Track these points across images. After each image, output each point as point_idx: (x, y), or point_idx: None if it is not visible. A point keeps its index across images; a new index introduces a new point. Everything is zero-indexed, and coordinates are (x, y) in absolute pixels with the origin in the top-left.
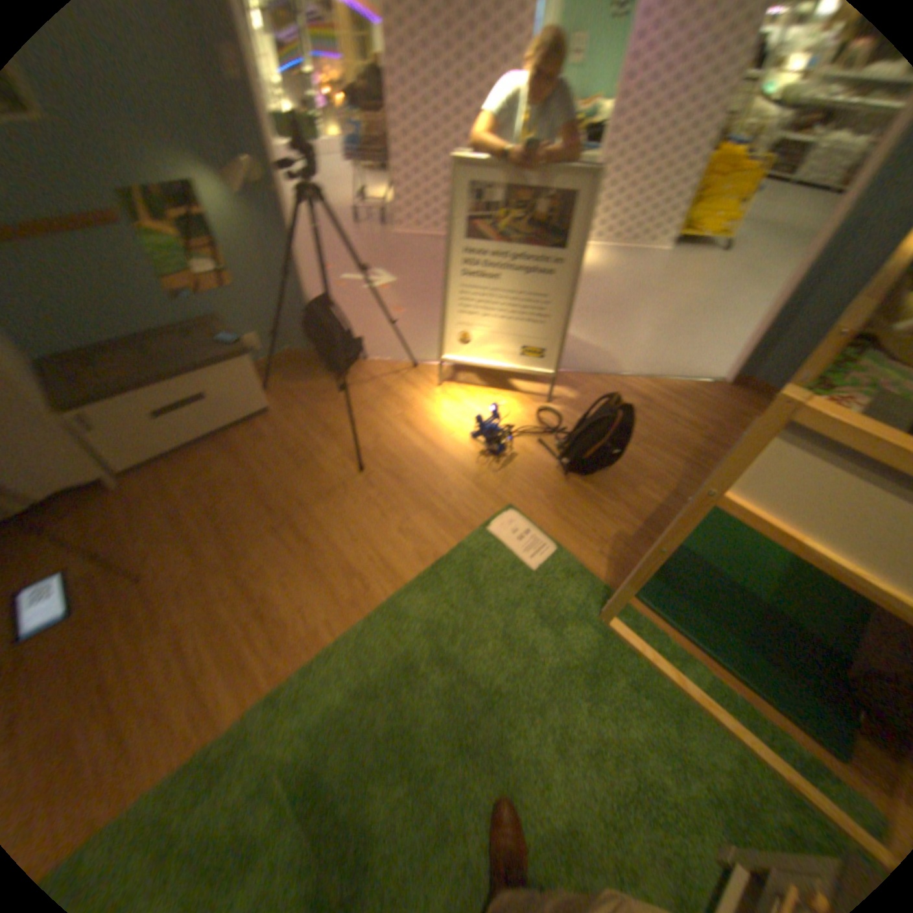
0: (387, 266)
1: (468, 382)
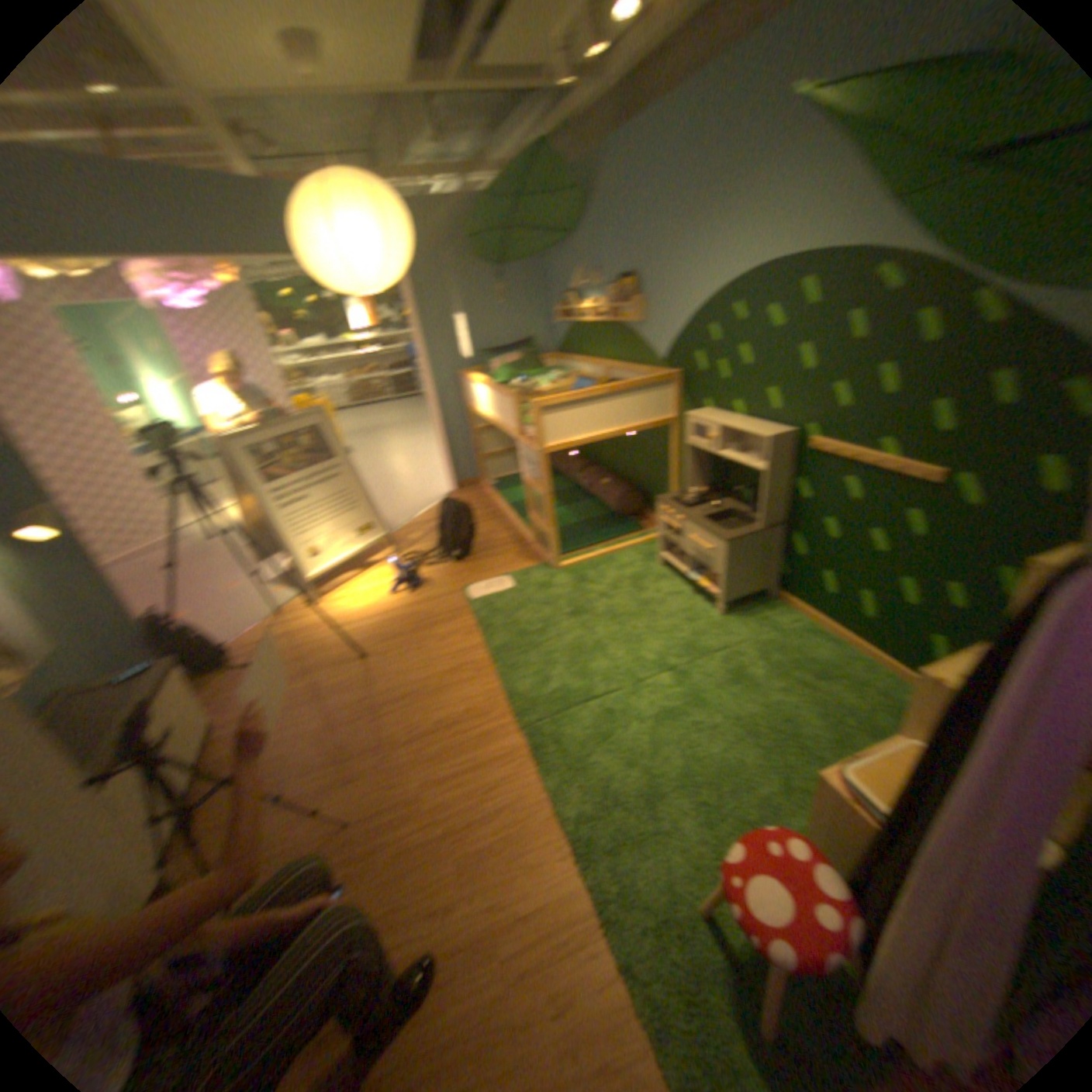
0: None
1: (335, 587)
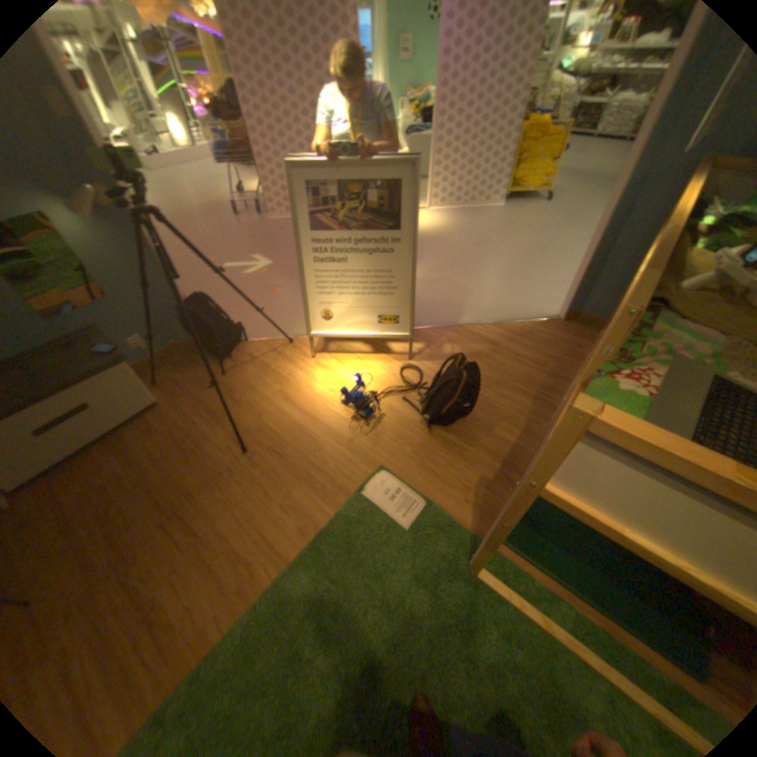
0: (263, 251)
1: (338, 350)
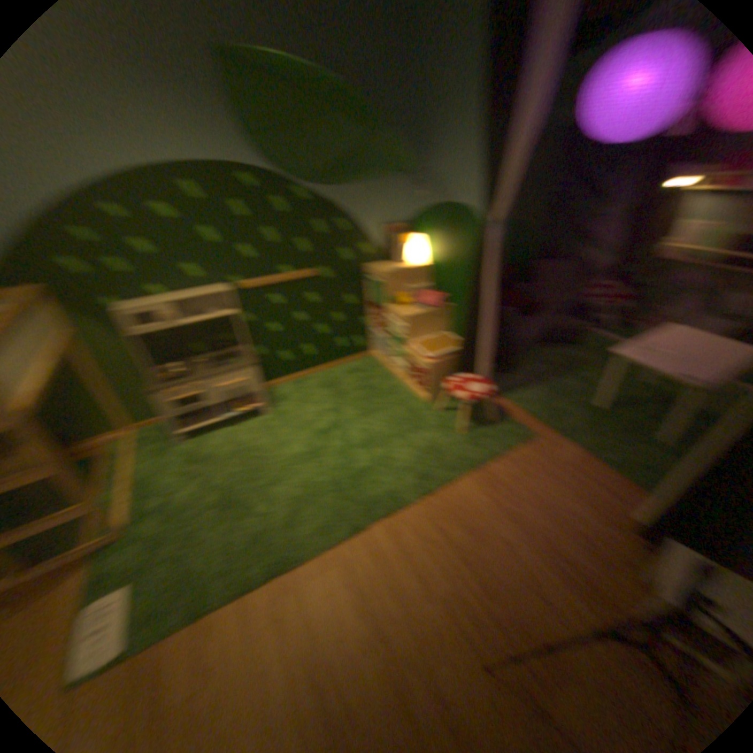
0: None
1: None
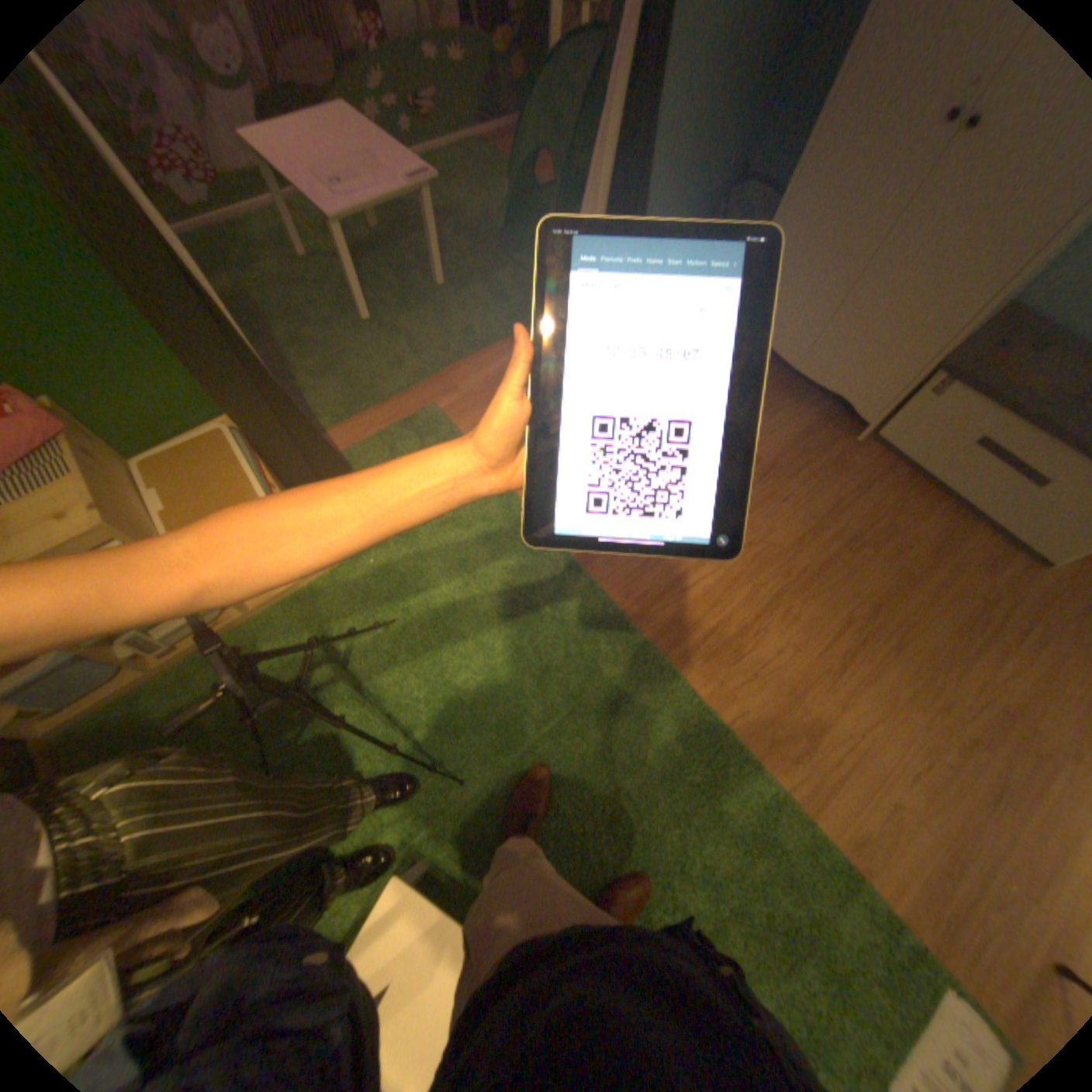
0: None
1: None
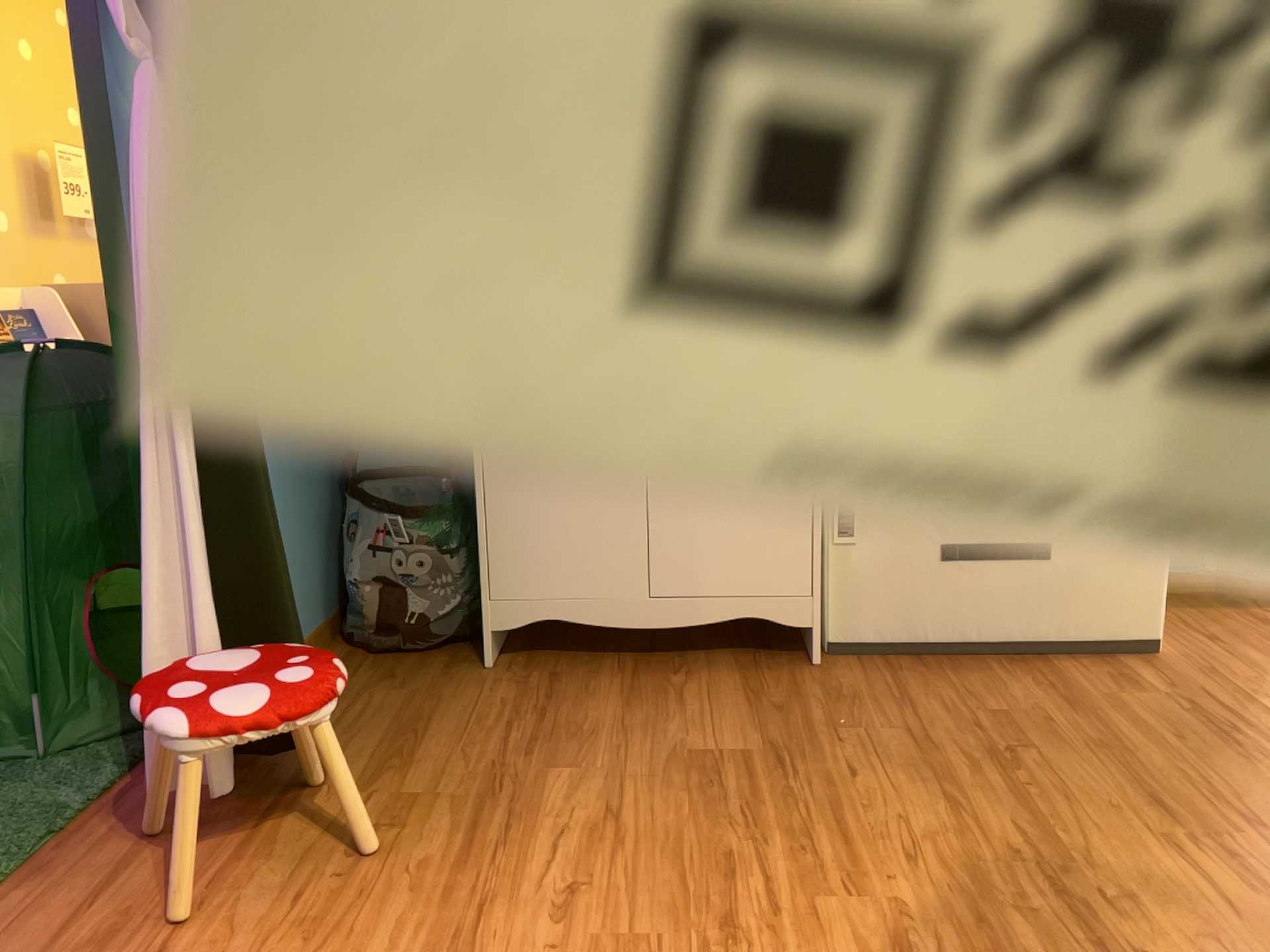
0: None
1: None
